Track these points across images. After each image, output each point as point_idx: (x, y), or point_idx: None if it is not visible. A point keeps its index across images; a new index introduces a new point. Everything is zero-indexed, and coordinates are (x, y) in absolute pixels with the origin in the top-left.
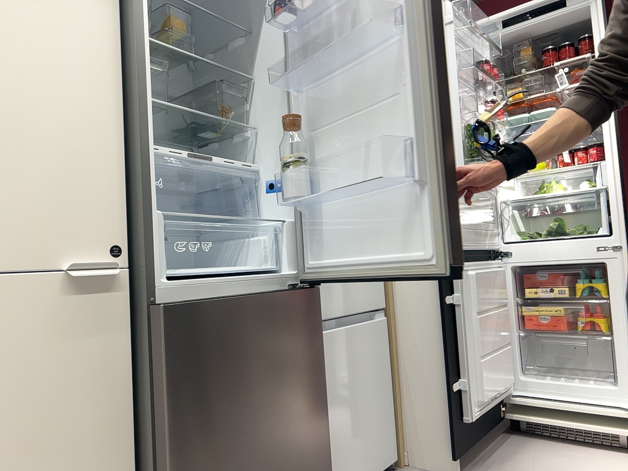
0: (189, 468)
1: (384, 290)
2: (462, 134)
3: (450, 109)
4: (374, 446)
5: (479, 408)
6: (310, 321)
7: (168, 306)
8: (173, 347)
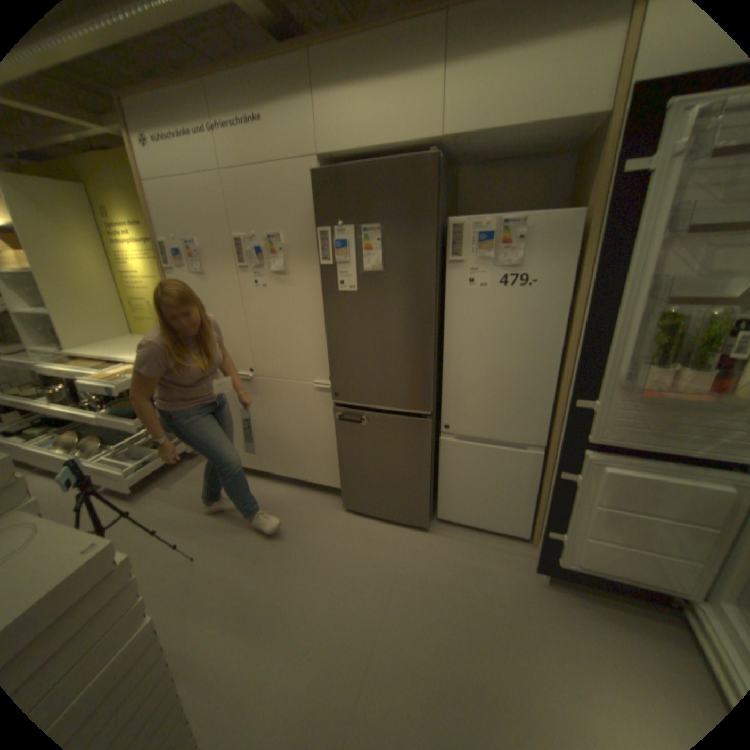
0: (346, 462)
1: (552, 432)
2: (654, 322)
3: (633, 291)
4: (497, 518)
5: (581, 568)
6: (419, 434)
7: (338, 406)
8: (338, 421)
